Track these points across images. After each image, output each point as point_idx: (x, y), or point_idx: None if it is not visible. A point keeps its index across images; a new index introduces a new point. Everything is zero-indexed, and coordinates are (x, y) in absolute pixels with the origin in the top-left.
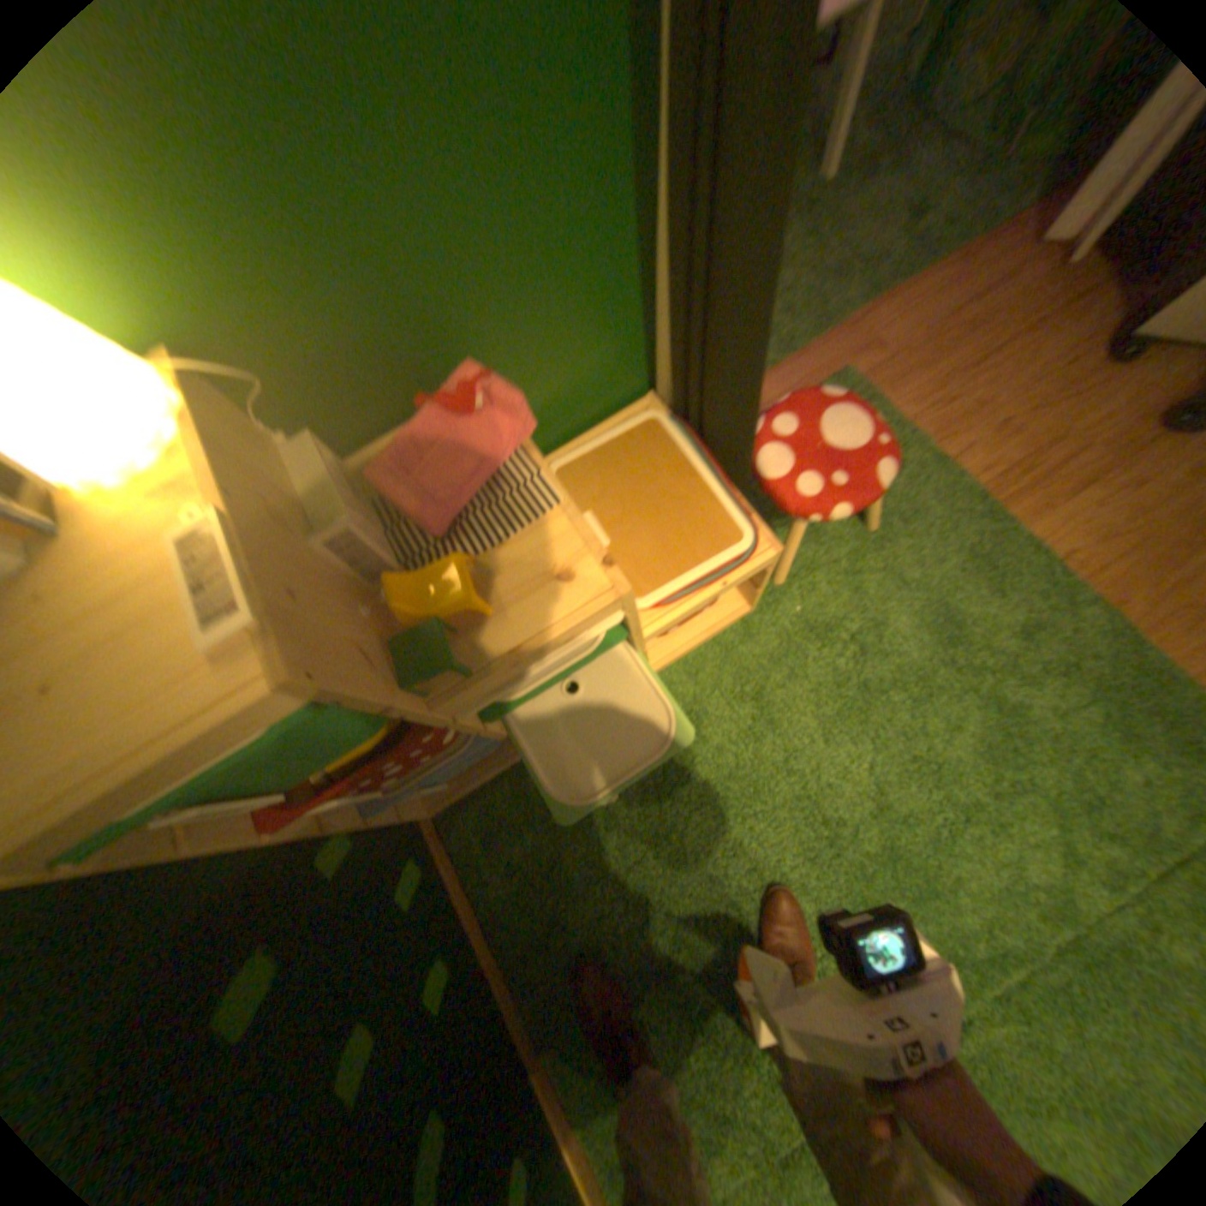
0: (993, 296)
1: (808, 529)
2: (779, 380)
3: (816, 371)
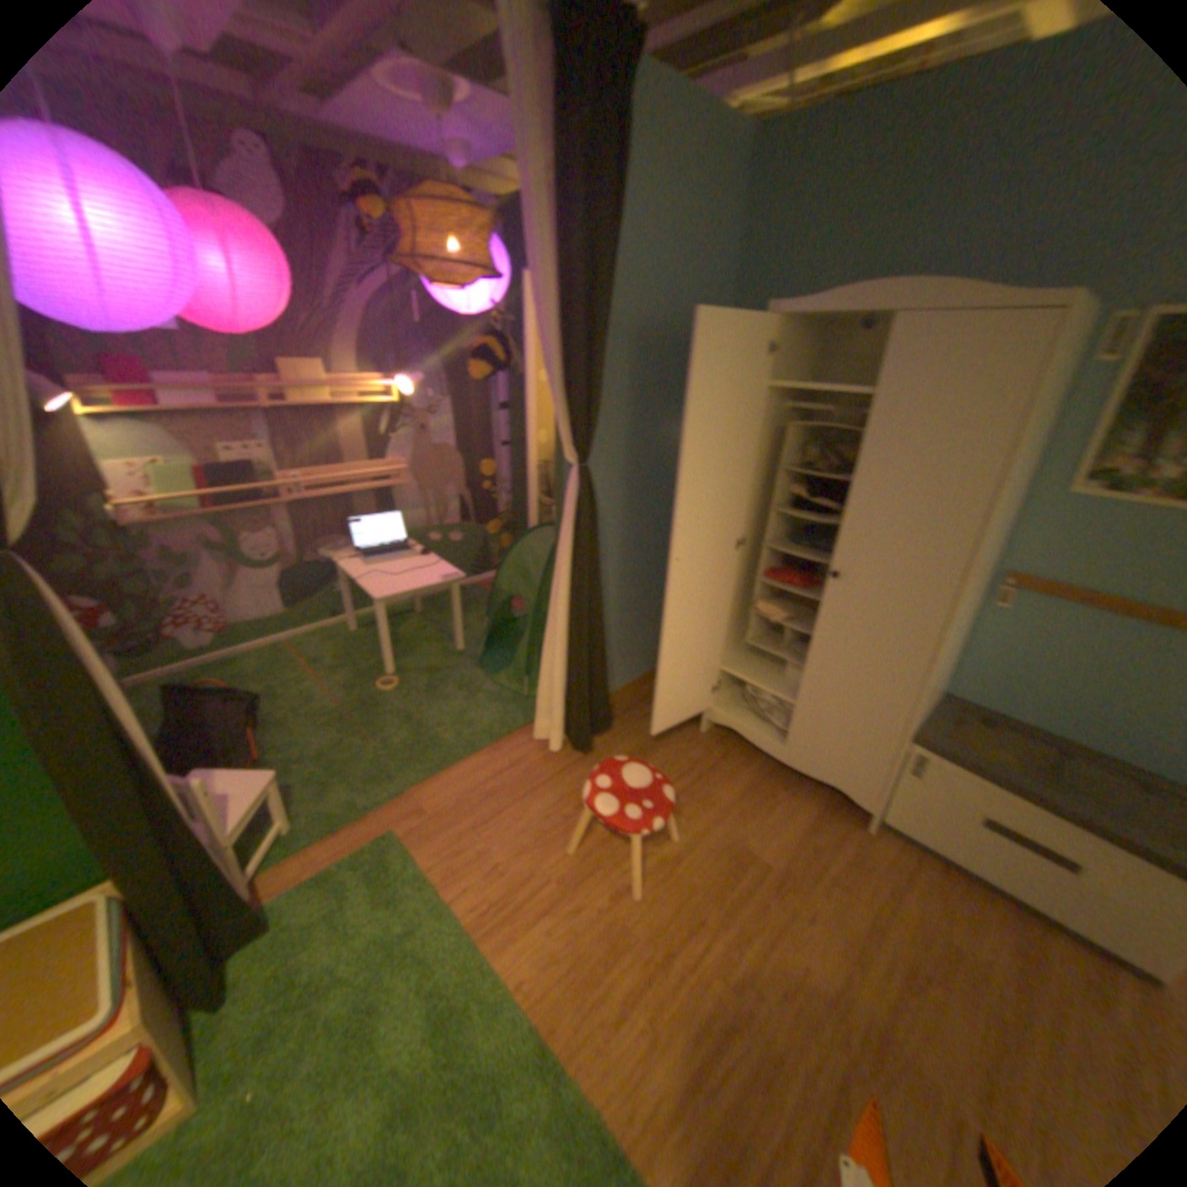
0: (507, 774)
1: (301, 993)
2: (334, 846)
3: (367, 836)
